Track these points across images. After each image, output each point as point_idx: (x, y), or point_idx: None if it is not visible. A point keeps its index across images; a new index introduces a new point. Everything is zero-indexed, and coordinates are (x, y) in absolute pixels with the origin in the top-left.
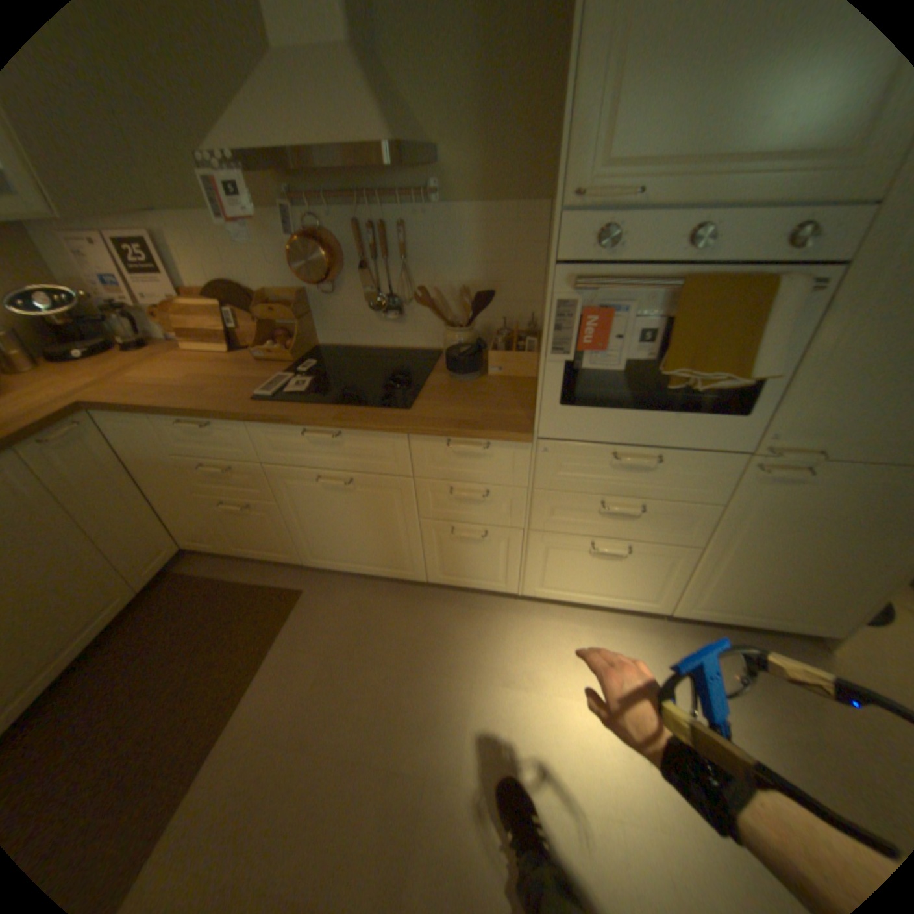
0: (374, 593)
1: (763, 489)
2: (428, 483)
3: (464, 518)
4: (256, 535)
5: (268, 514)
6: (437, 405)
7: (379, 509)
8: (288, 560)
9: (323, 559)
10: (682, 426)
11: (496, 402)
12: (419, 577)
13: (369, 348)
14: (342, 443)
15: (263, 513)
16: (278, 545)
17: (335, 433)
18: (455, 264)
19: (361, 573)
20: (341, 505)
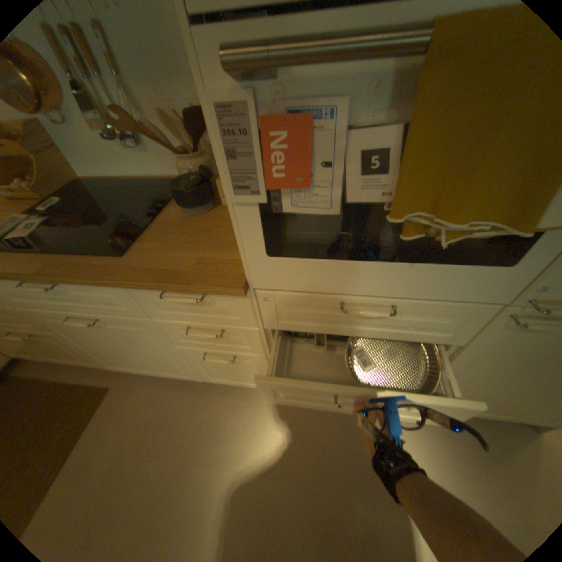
0: (165, 387)
1: (512, 336)
2: (165, 323)
3: (211, 347)
4: (56, 352)
5: (52, 340)
6: (153, 248)
7: (136, 339)
8: (92, 366)
9: (116, 366)
10: (423, 277)
11: (218, 241)
12: (195, 379)
13: (123, 178)
14: (65, 291)
15: (48, 339)
16: (77, 358)
17: (49, 284)
18: (175, 75)
19: (151, 375)
20: (103, 336)
